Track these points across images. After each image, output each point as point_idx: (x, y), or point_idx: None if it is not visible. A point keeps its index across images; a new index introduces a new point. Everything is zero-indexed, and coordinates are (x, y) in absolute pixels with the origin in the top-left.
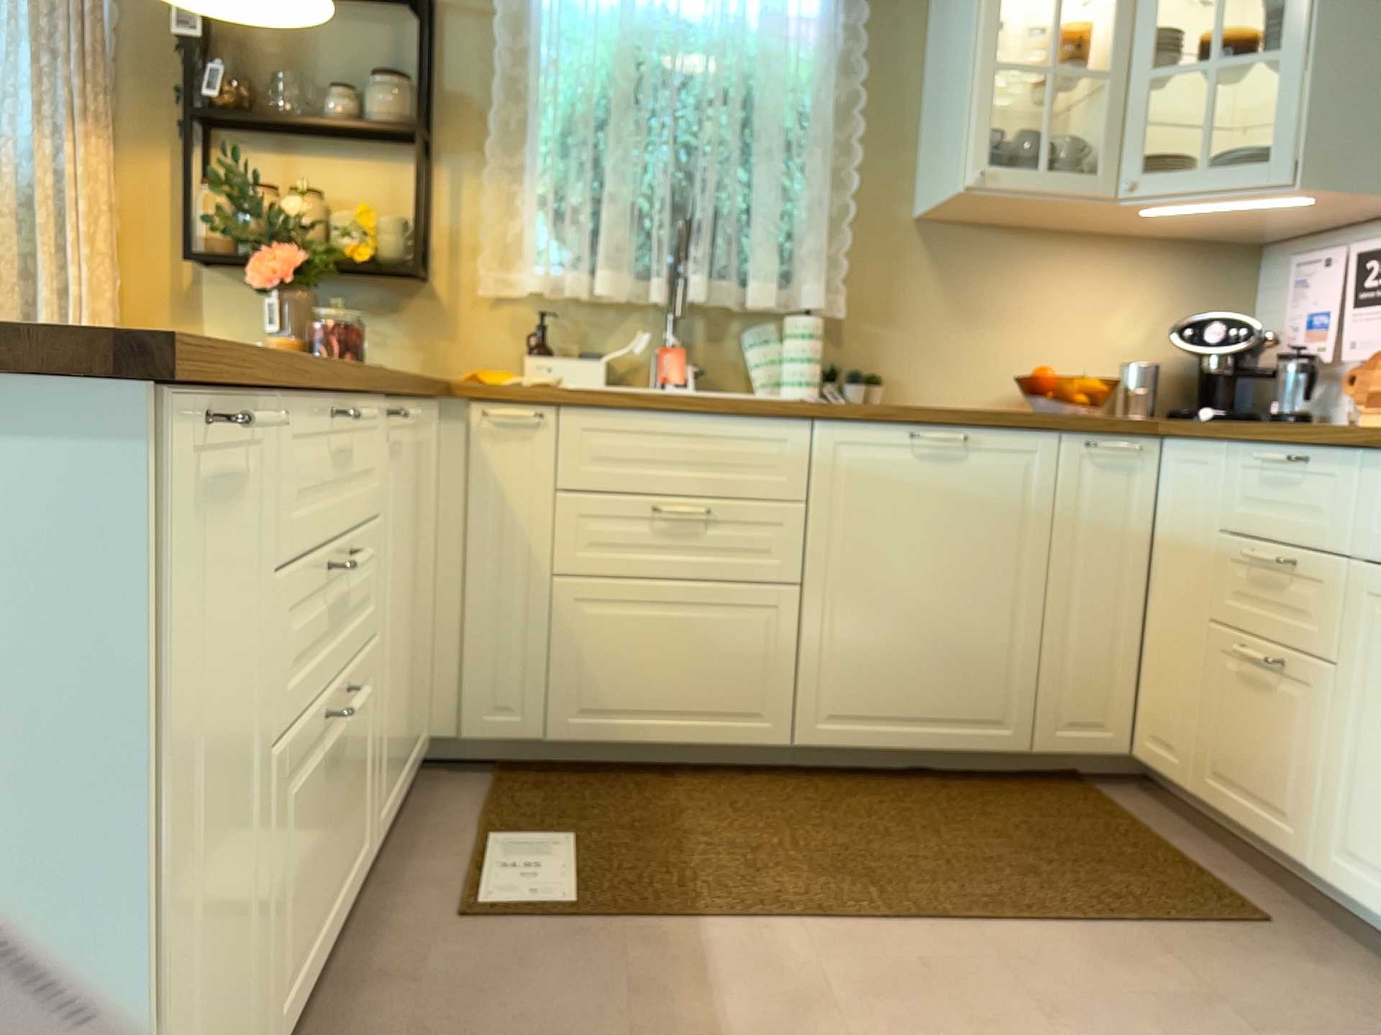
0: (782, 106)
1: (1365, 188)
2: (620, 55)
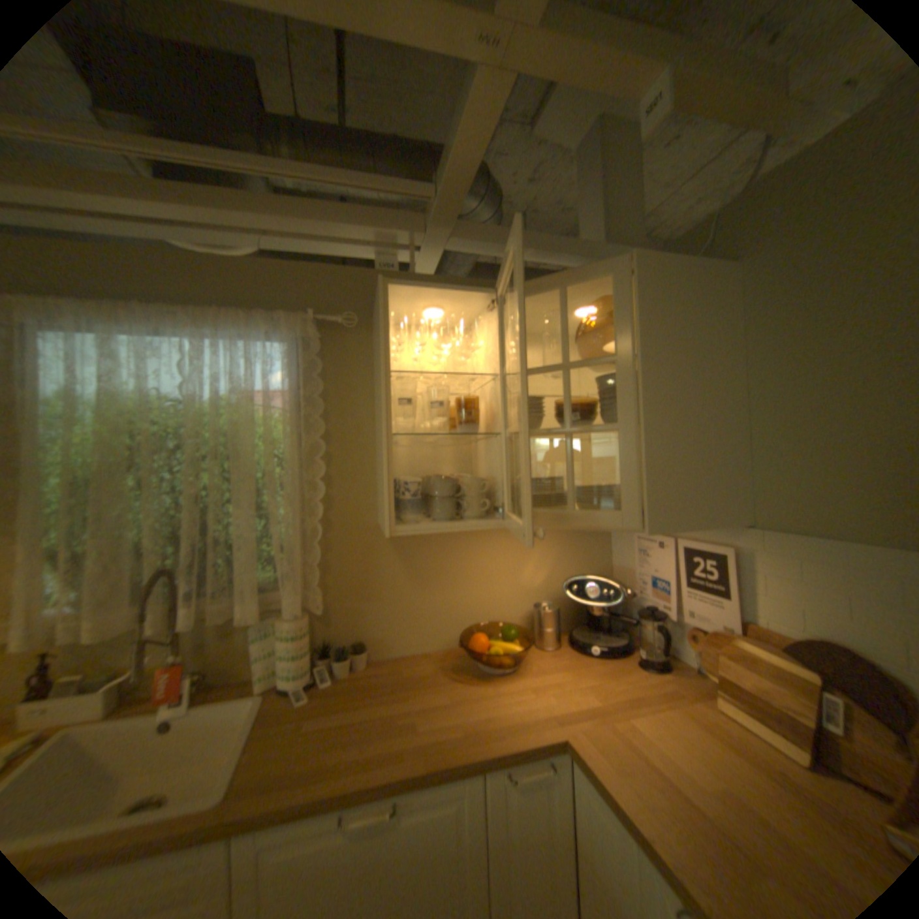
0: (251, 464)
1: (694, 529)
2: (97, 437)
